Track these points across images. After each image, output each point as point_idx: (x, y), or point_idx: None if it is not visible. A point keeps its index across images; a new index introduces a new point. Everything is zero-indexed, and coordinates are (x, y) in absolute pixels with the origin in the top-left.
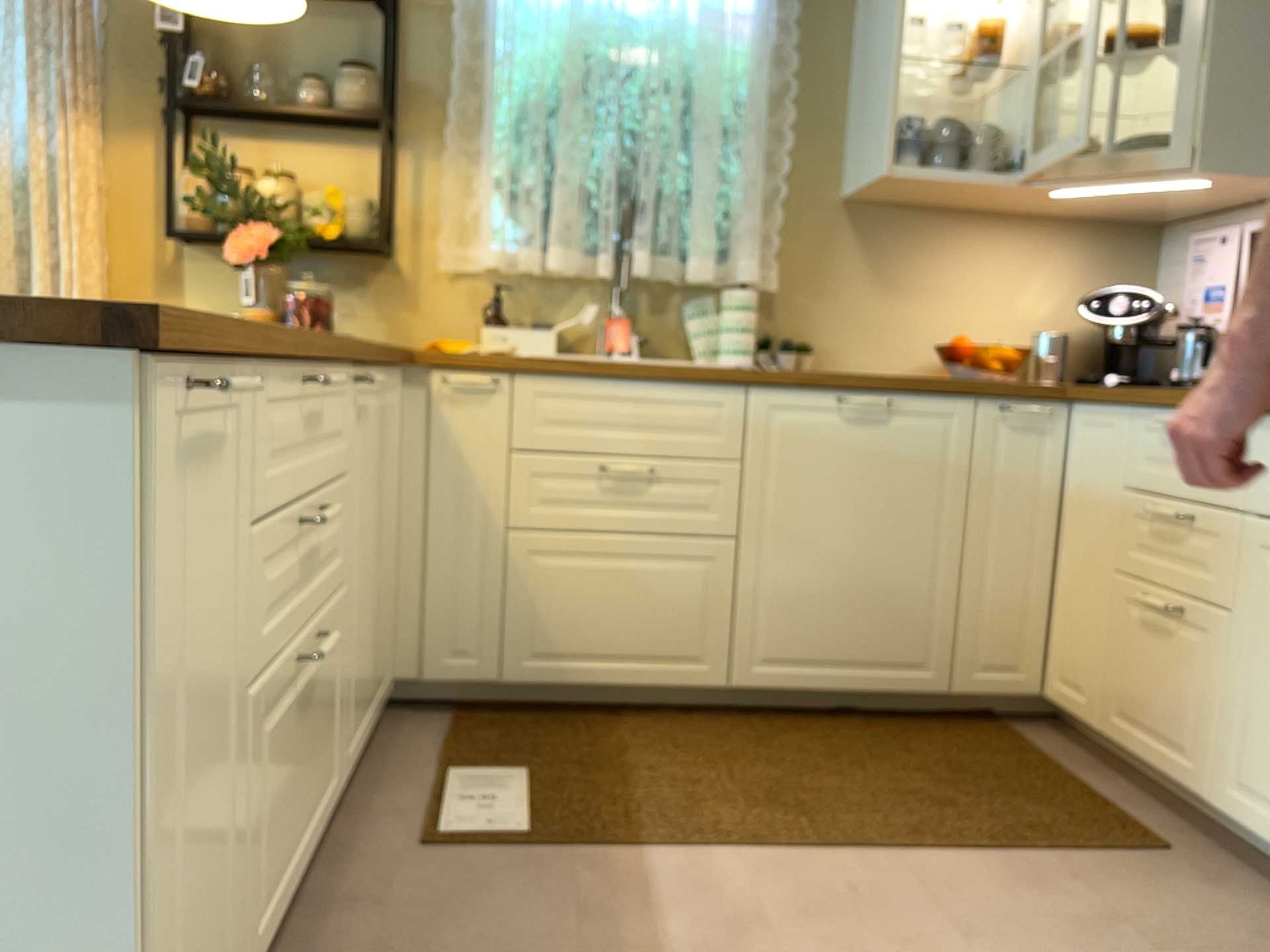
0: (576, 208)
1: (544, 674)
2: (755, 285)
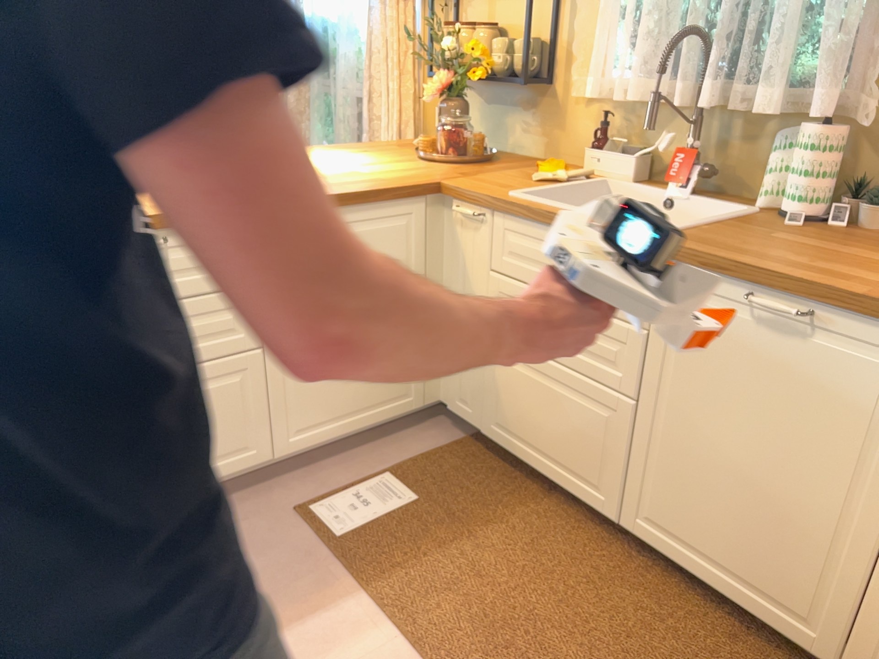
0: (663, 38)
1: (502, 439)
2: (854, 118)
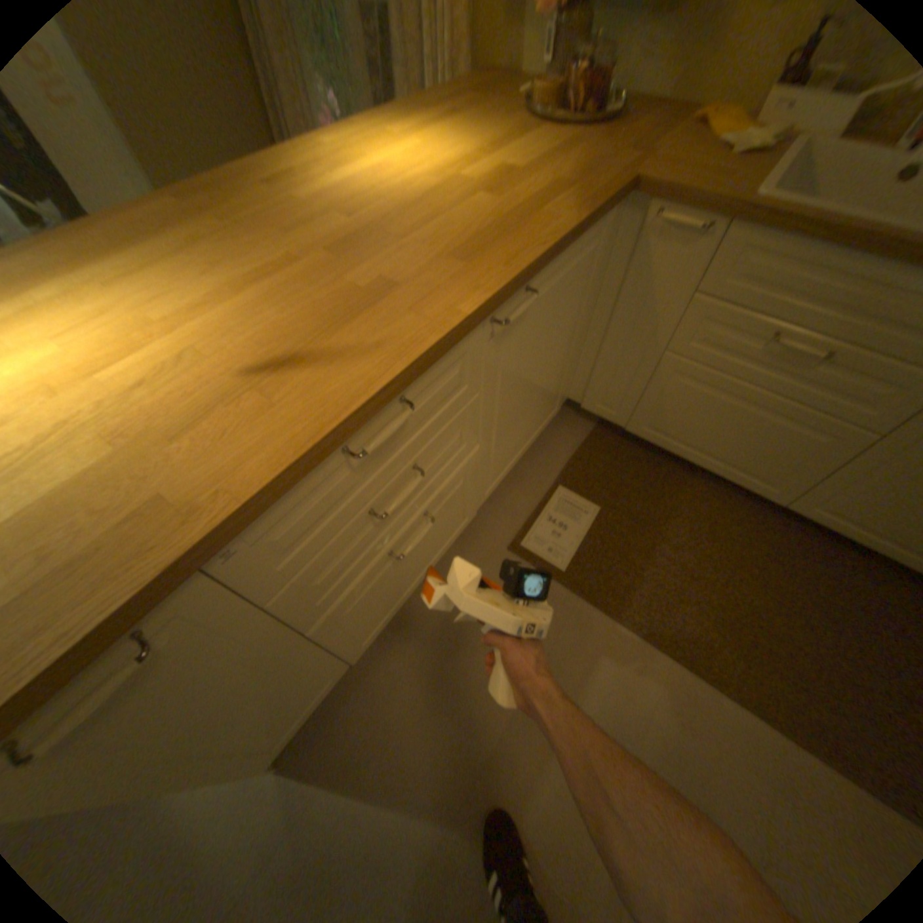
0: None
1: (655, 438)
2: None
